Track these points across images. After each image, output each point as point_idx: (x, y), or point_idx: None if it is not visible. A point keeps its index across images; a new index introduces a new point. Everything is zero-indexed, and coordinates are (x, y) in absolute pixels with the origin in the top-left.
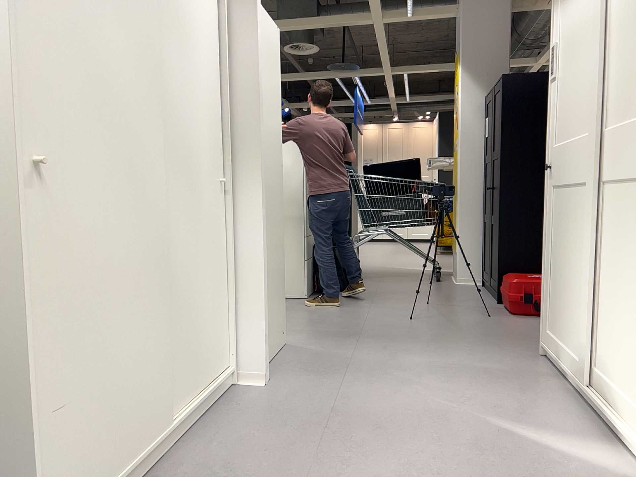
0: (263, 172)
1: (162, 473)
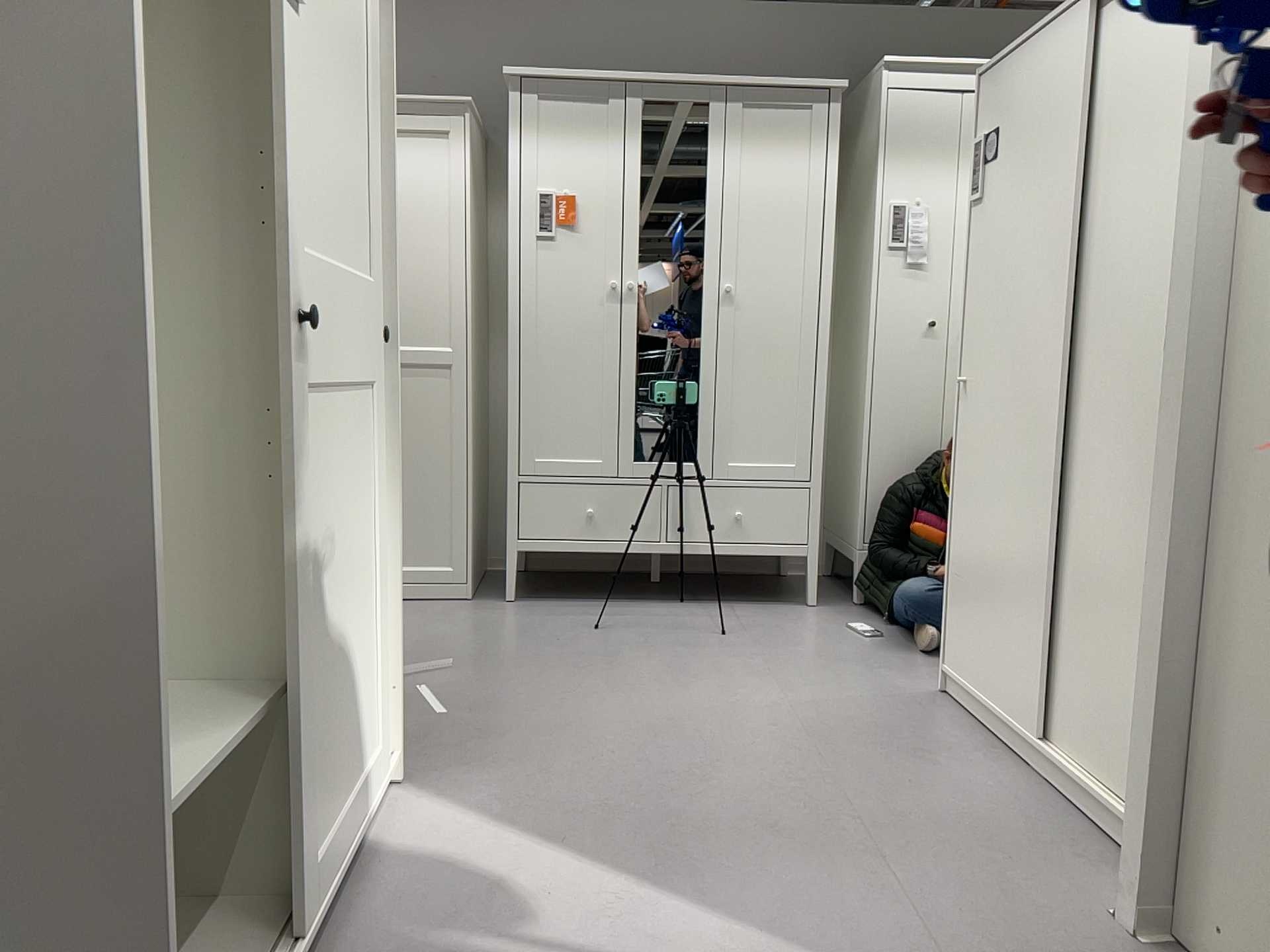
0: (1181, 367)
1: (996, 757)
